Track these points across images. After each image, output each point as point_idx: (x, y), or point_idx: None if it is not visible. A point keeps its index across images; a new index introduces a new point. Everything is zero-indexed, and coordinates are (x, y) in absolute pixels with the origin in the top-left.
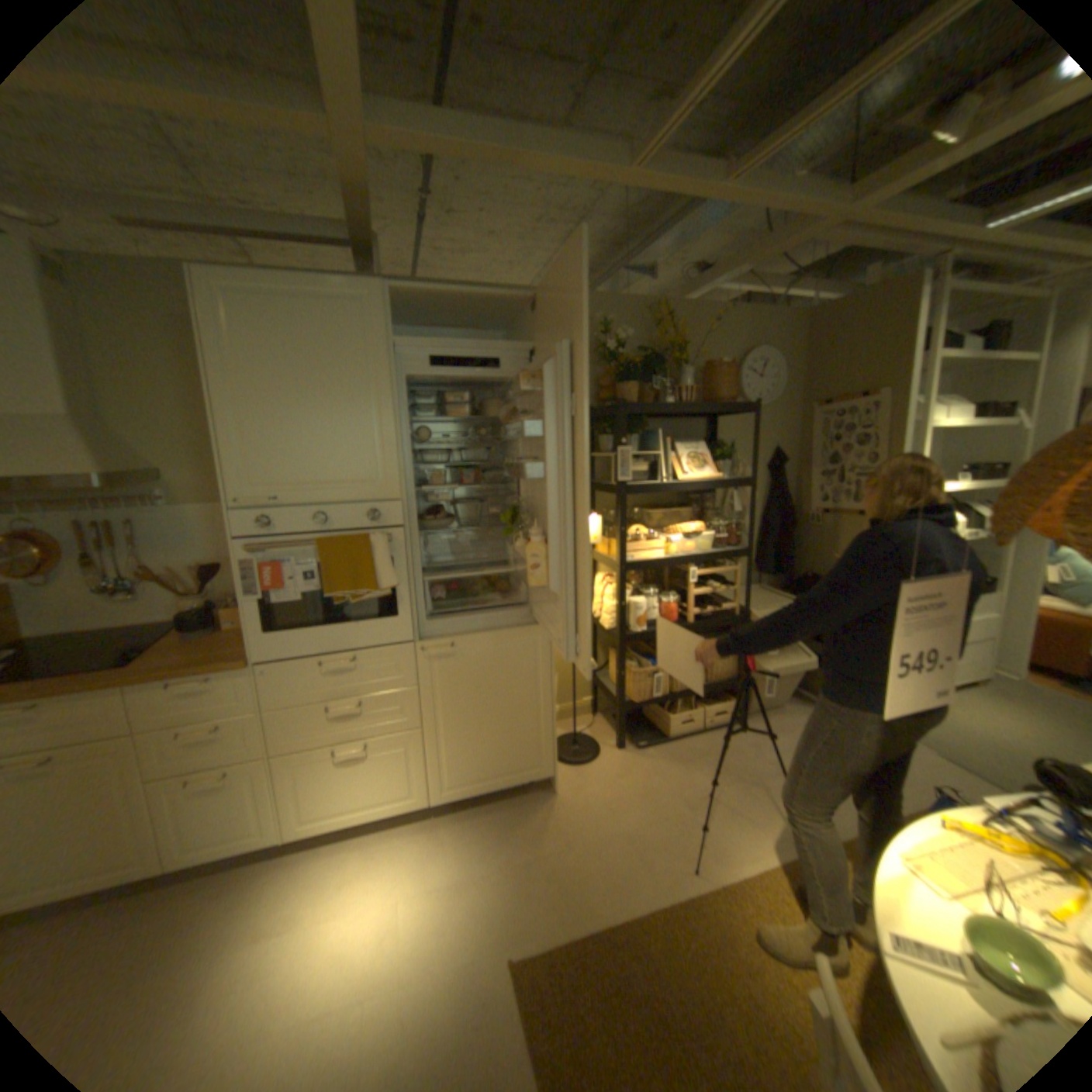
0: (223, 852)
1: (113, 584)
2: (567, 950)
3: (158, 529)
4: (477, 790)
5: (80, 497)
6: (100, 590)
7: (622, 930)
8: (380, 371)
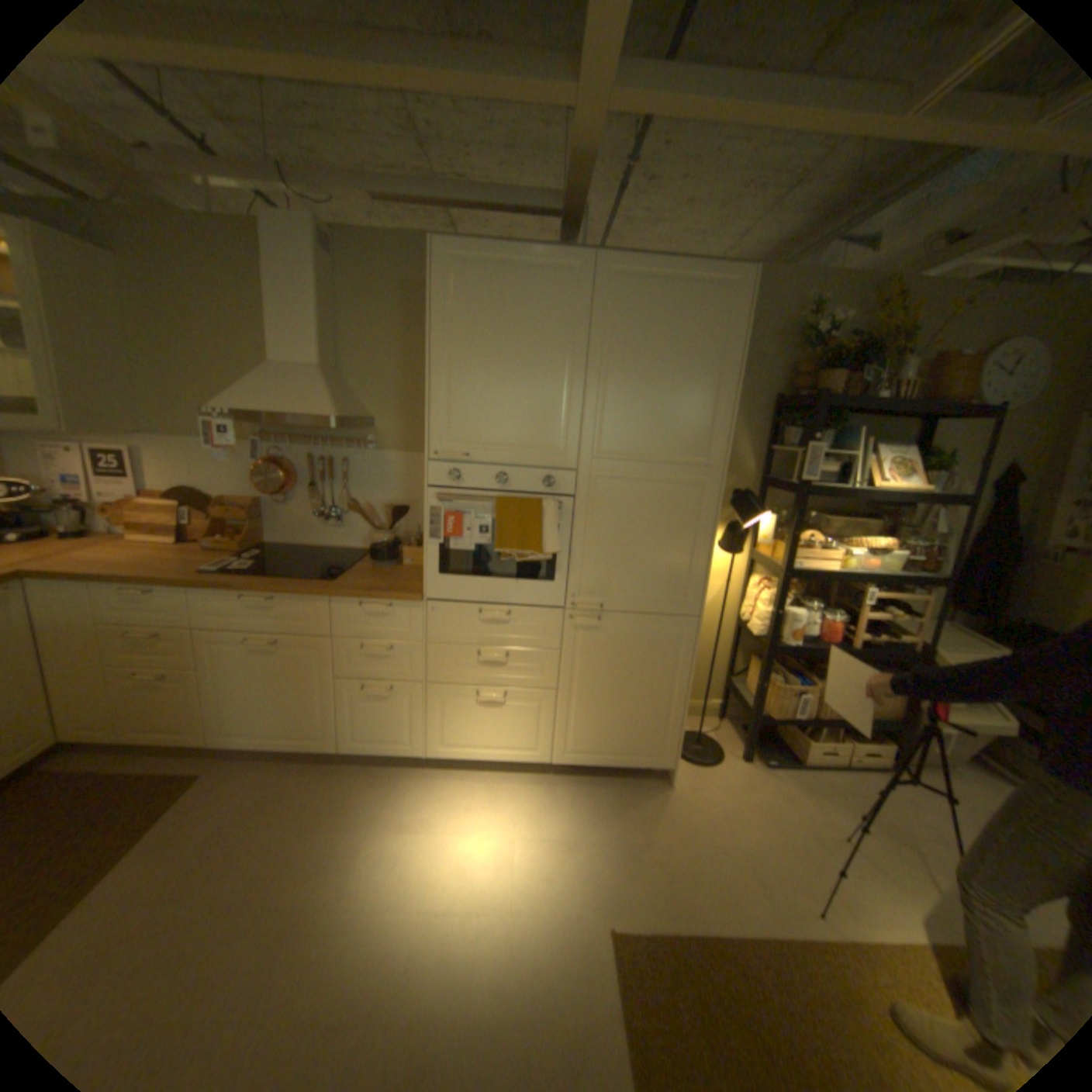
0: (381, 751)
1: (328, 511)
2: (671, 941)
3: (366, 469)
4: (597, 761)
5: (315, 434)
6: (319, 513)
7: (731, 944)
8: (578, 342)
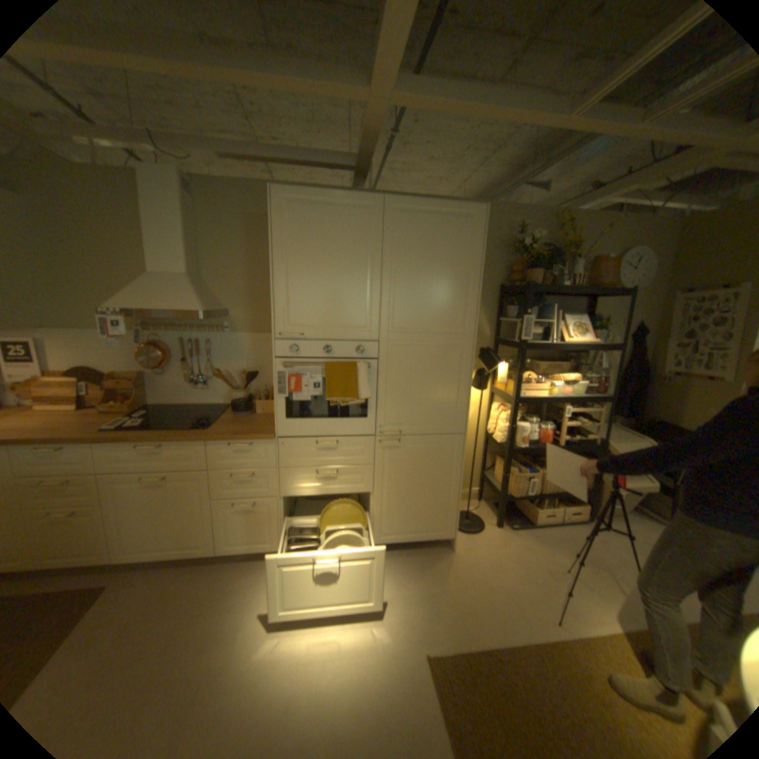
0: (248, 550)
1: (195, 378)
2: (467, 657)
3: (223, 346)
4: (403, 539)
5: (184, 324)
6: (189, 381)
7: (505, 652)
8: (374, 256)
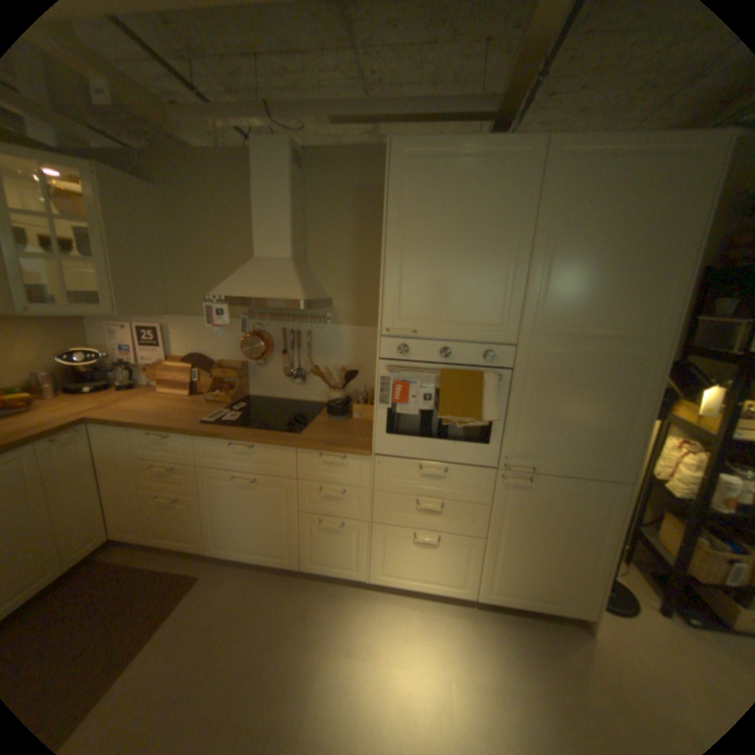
0: (334, 573)
1: (295, 371)
2: None
3: (325, 339)
4: (522, 605)
5: (287, 313)
6: (289, 373)
7: None
8: (526, 224)
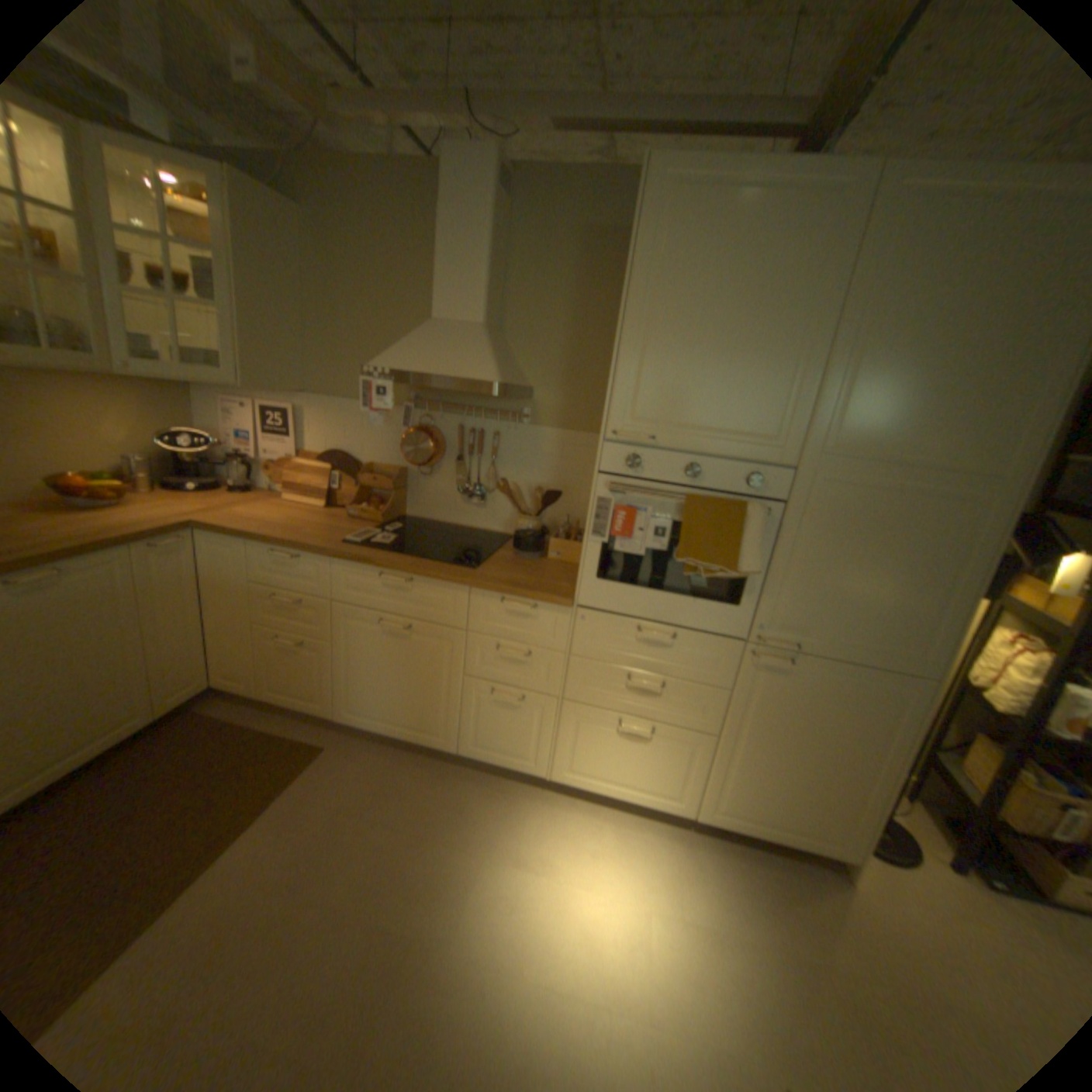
0: (502, 761)
1: (471, 487)
2: None
3: (516, 445)
4: (756, 831)
5: (468, 403)
6: (461, 489)
7: None
8: (831, 292)
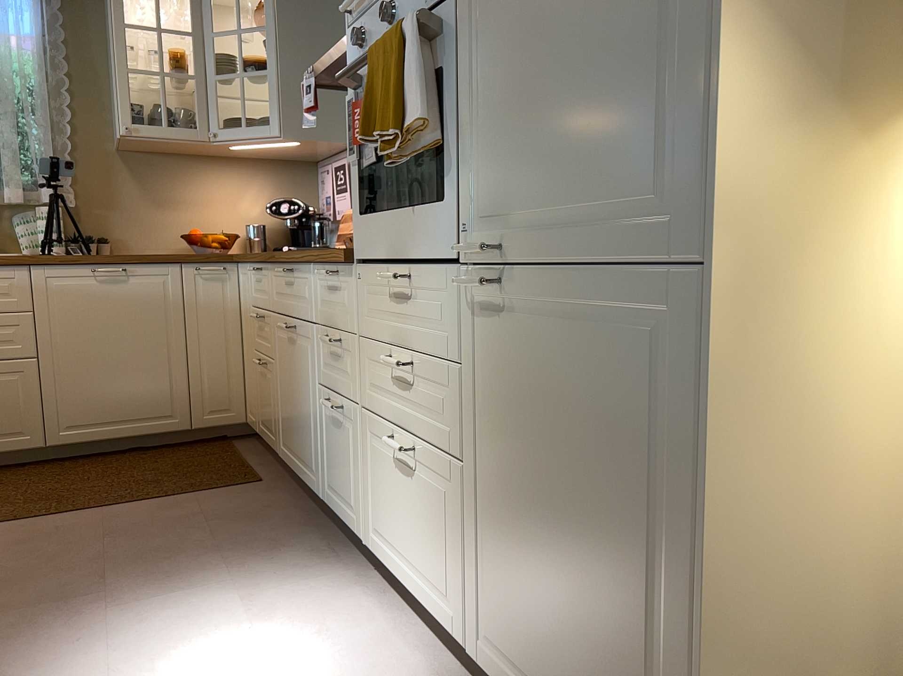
0: (342, 514)
1: None
2: None
3: None
4: None
5: None
6: None
7: None
8: None
